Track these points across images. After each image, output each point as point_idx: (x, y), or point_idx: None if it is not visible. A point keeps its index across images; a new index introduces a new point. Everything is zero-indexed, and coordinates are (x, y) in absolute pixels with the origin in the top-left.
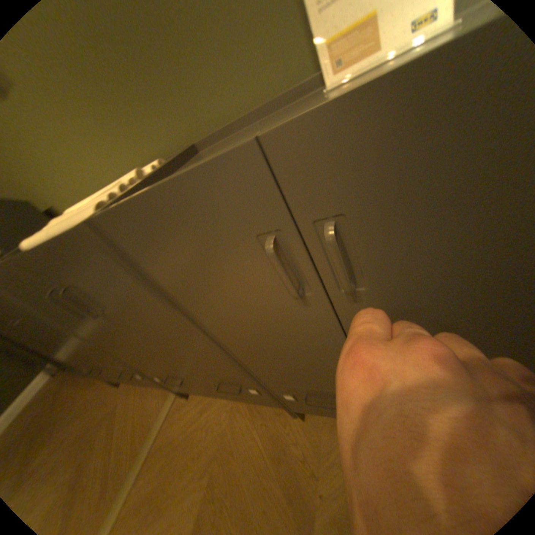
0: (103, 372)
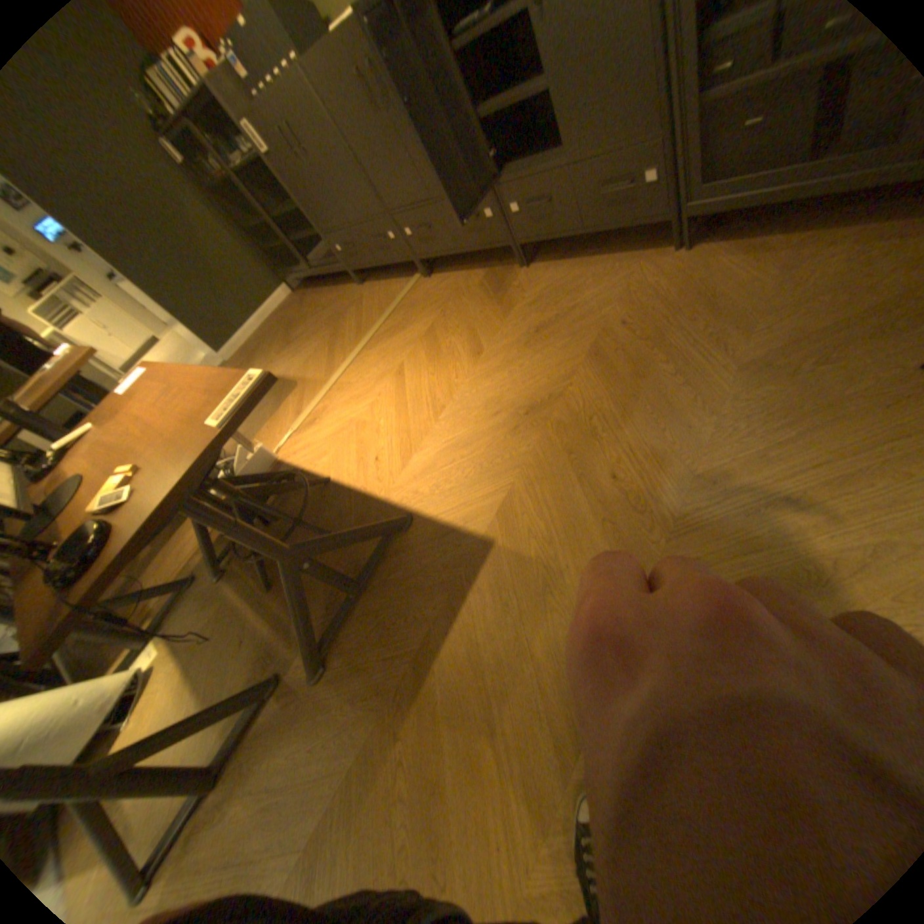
0: (355, 245)
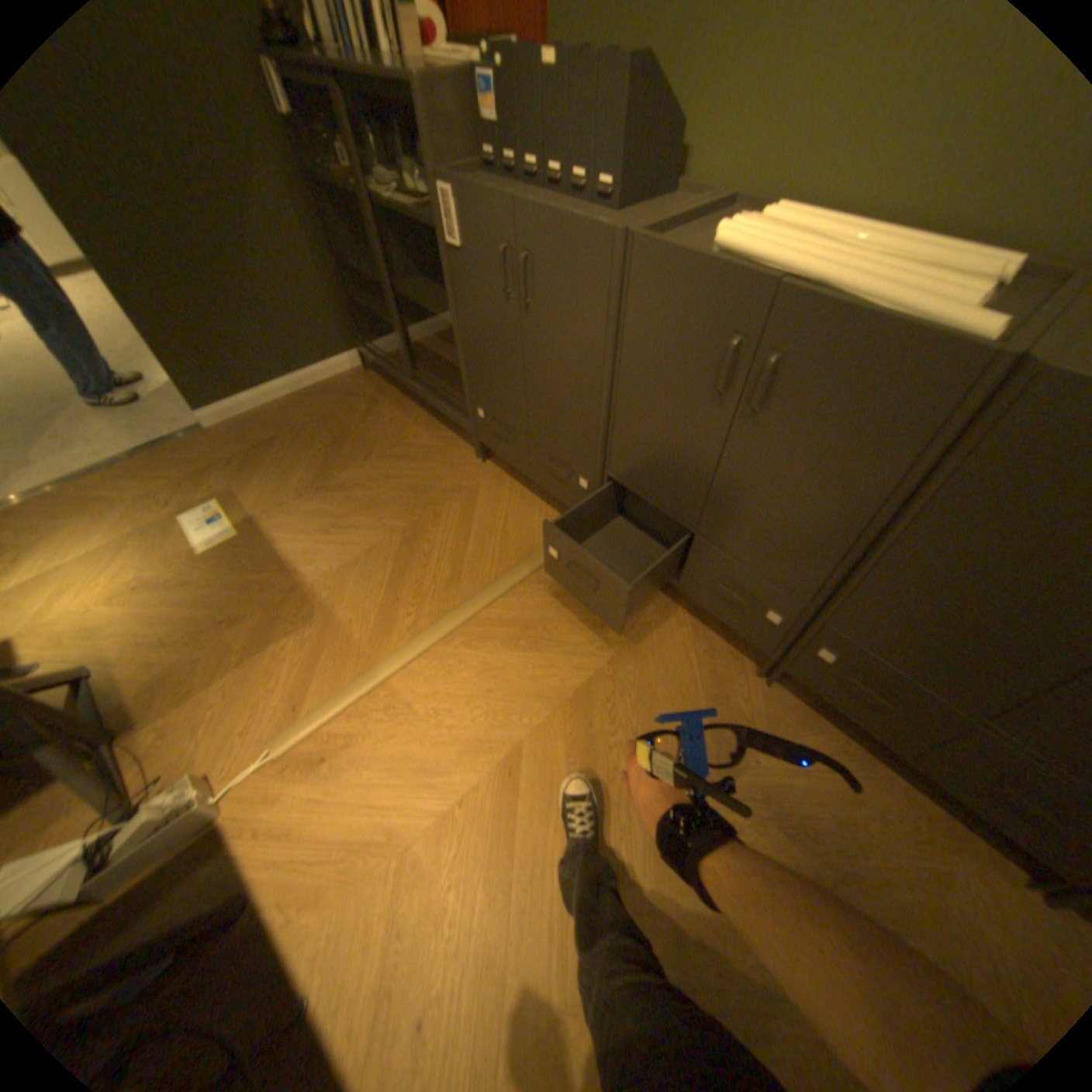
0: (510, 435)
